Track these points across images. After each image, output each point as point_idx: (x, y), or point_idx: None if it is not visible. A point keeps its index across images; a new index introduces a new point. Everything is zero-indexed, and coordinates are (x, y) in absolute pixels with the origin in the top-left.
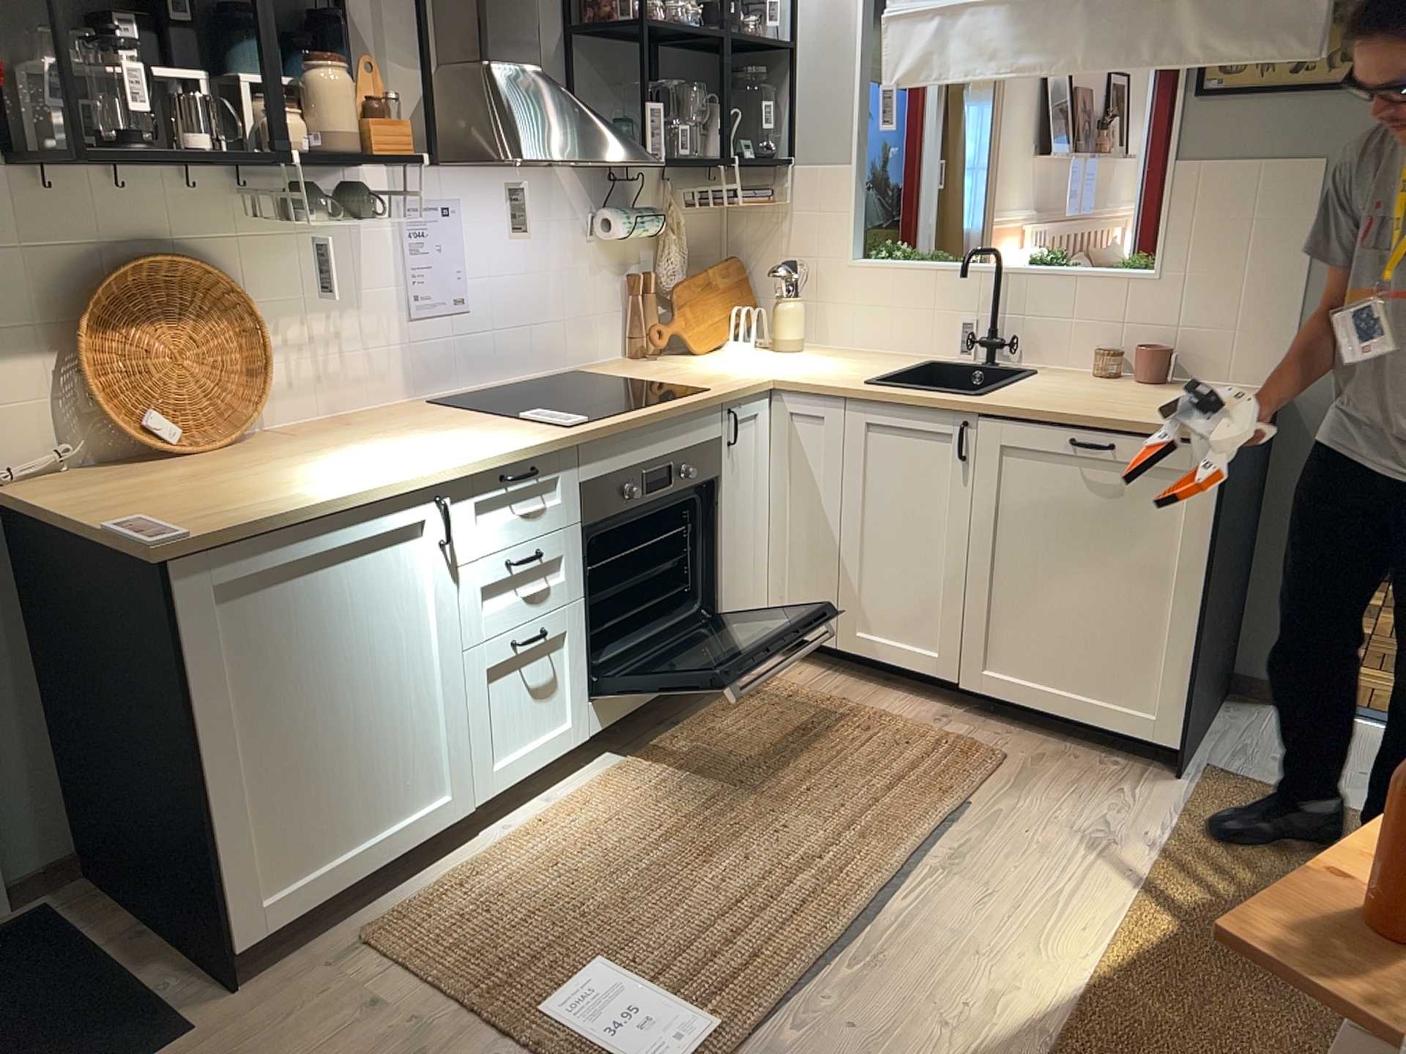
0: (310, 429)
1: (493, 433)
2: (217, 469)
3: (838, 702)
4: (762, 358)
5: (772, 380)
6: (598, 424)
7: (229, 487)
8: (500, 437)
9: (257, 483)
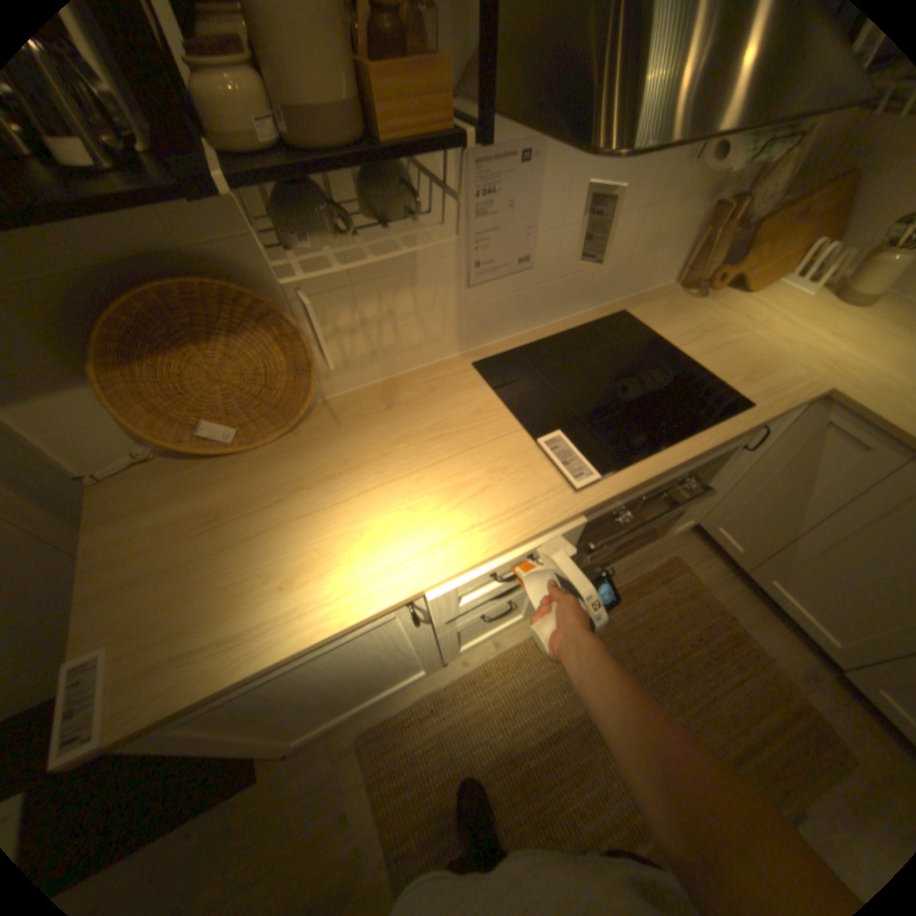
0: (360, 401)
1: (499, 478)
2: (242, 499)
3: (725, 619)
4: (819, 316)
5: (828, 389)
6: (610, 489)
7: (224, 560)
8: (502, 496)
9: (248, 558)
